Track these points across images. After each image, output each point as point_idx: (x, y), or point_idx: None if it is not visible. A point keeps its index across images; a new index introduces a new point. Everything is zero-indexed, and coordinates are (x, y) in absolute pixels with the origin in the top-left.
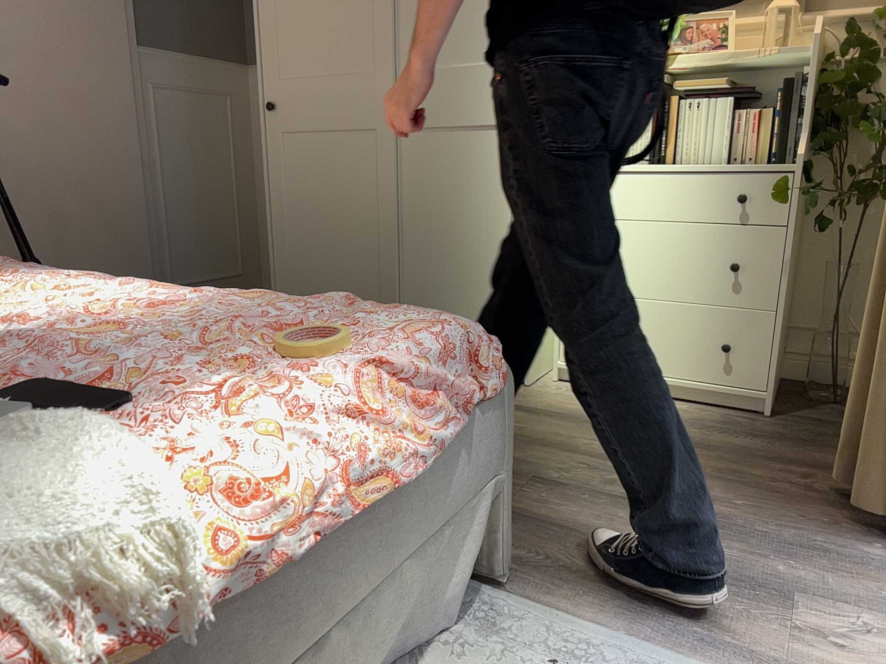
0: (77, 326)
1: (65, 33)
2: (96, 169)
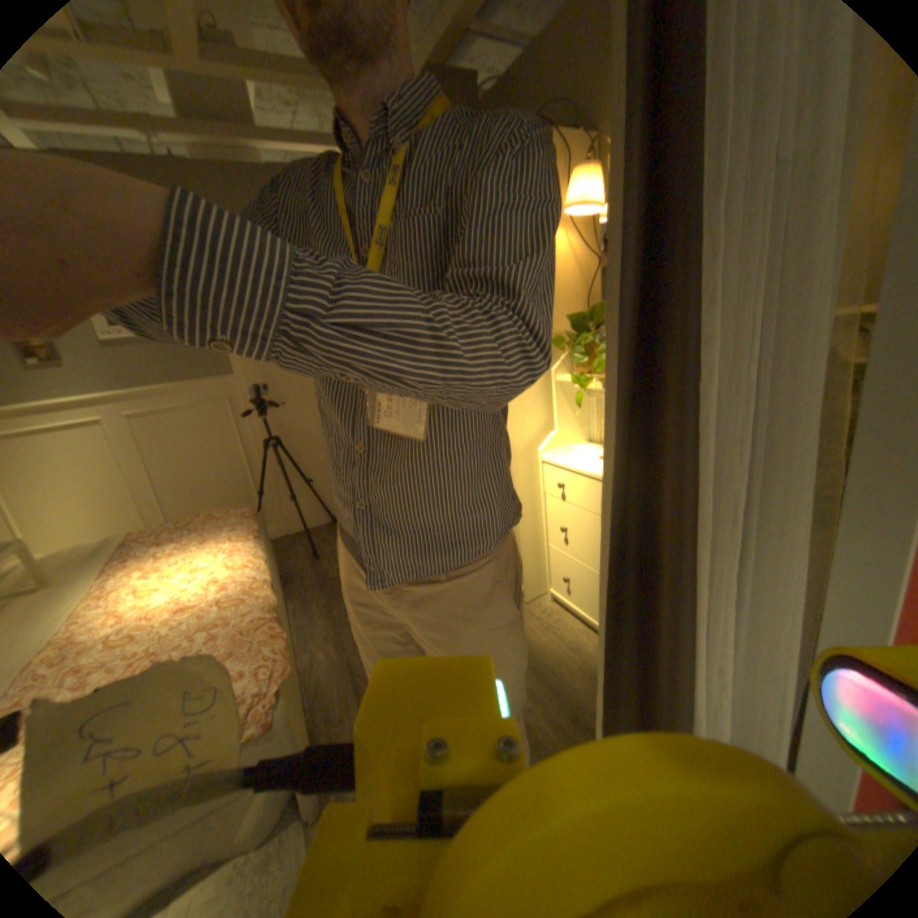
0: (148, 616)
1: None
2: None
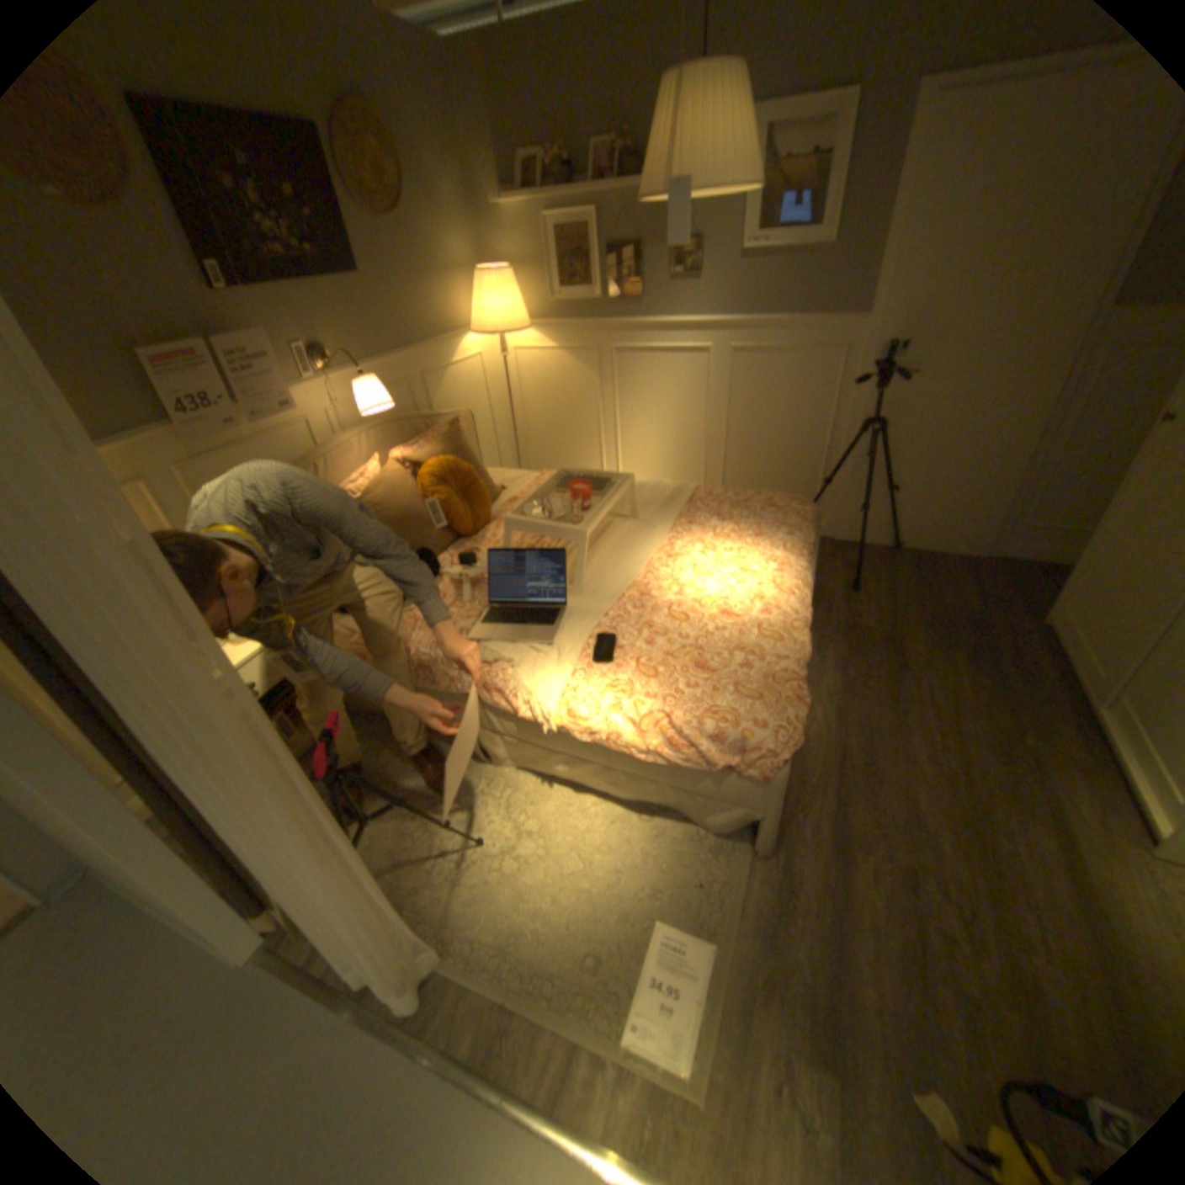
0: (700, 603)
1: (1017, 310)
2: (990, 424)
